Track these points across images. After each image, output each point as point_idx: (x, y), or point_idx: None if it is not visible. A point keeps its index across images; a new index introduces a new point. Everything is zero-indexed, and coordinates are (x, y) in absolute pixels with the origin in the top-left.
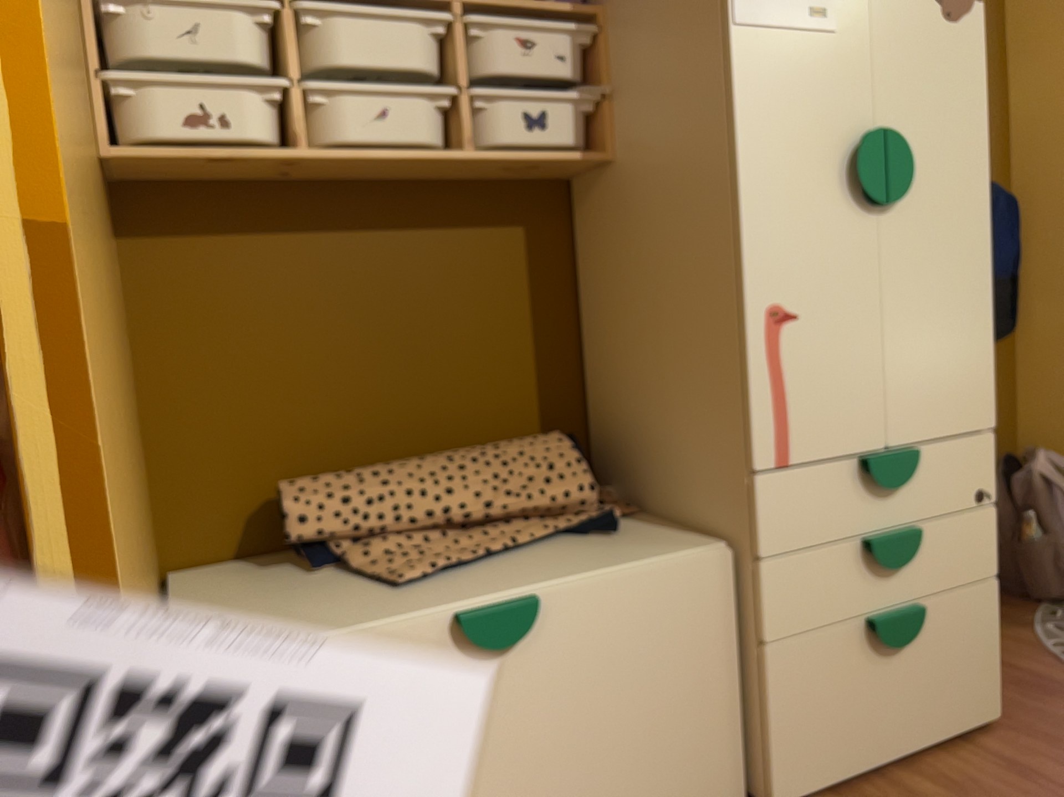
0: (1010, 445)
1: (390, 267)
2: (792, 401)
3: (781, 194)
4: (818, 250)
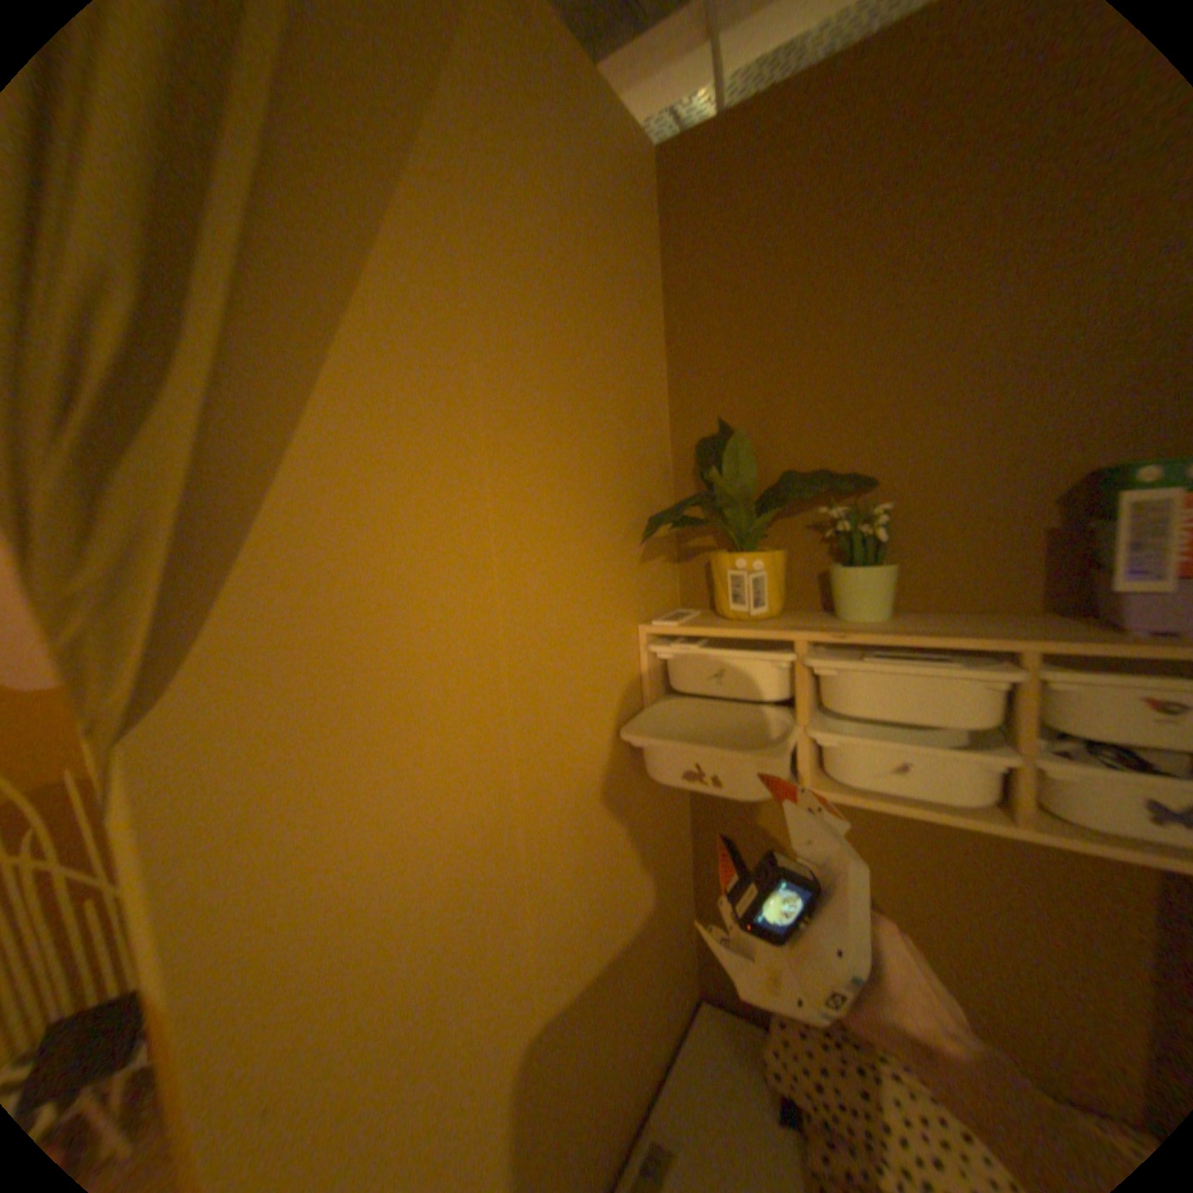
0: None
1: (929, 851)
2: None
3: None
4: None
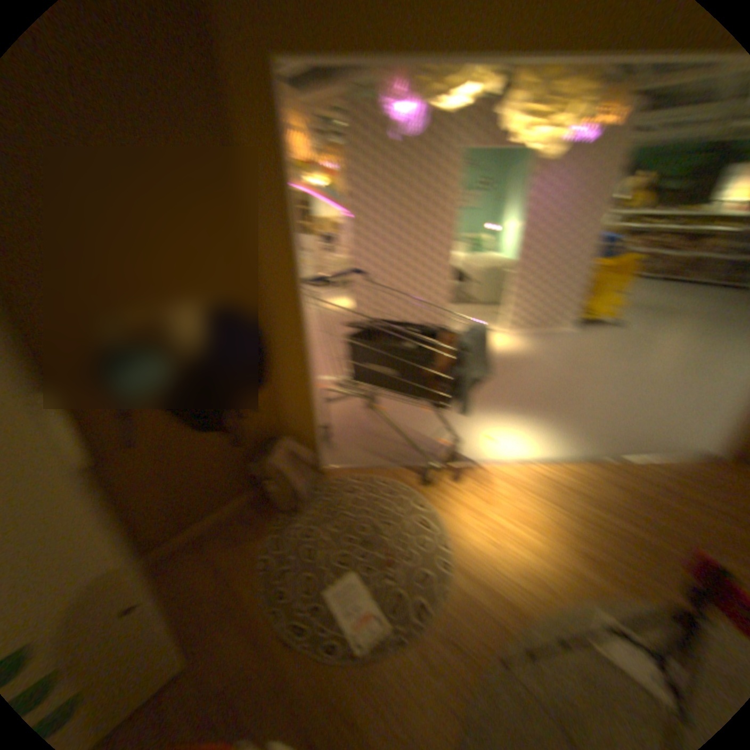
0: (273, 430)
1: None
2: None
3: None
4: None
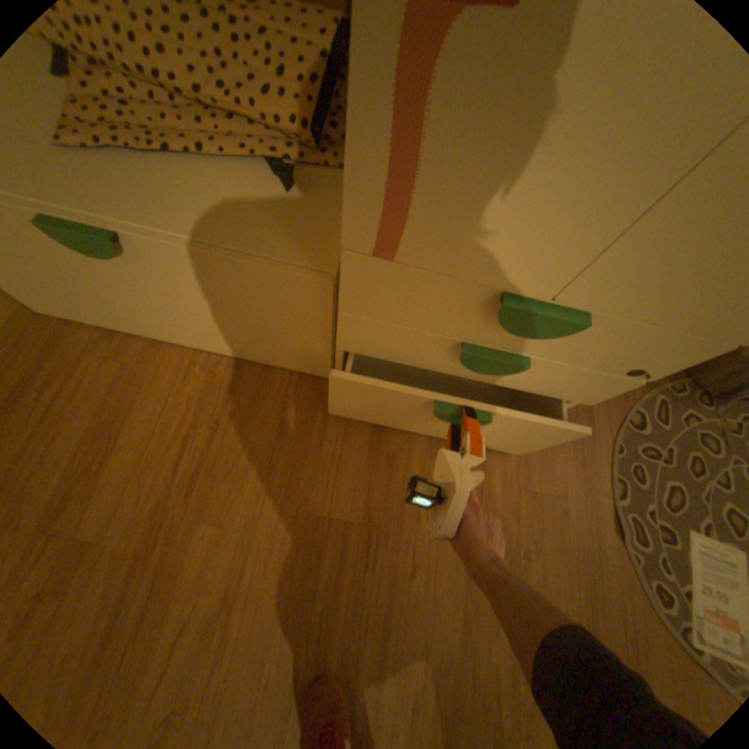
0: None
1: None
2: (423, 186)
3: None
4: None
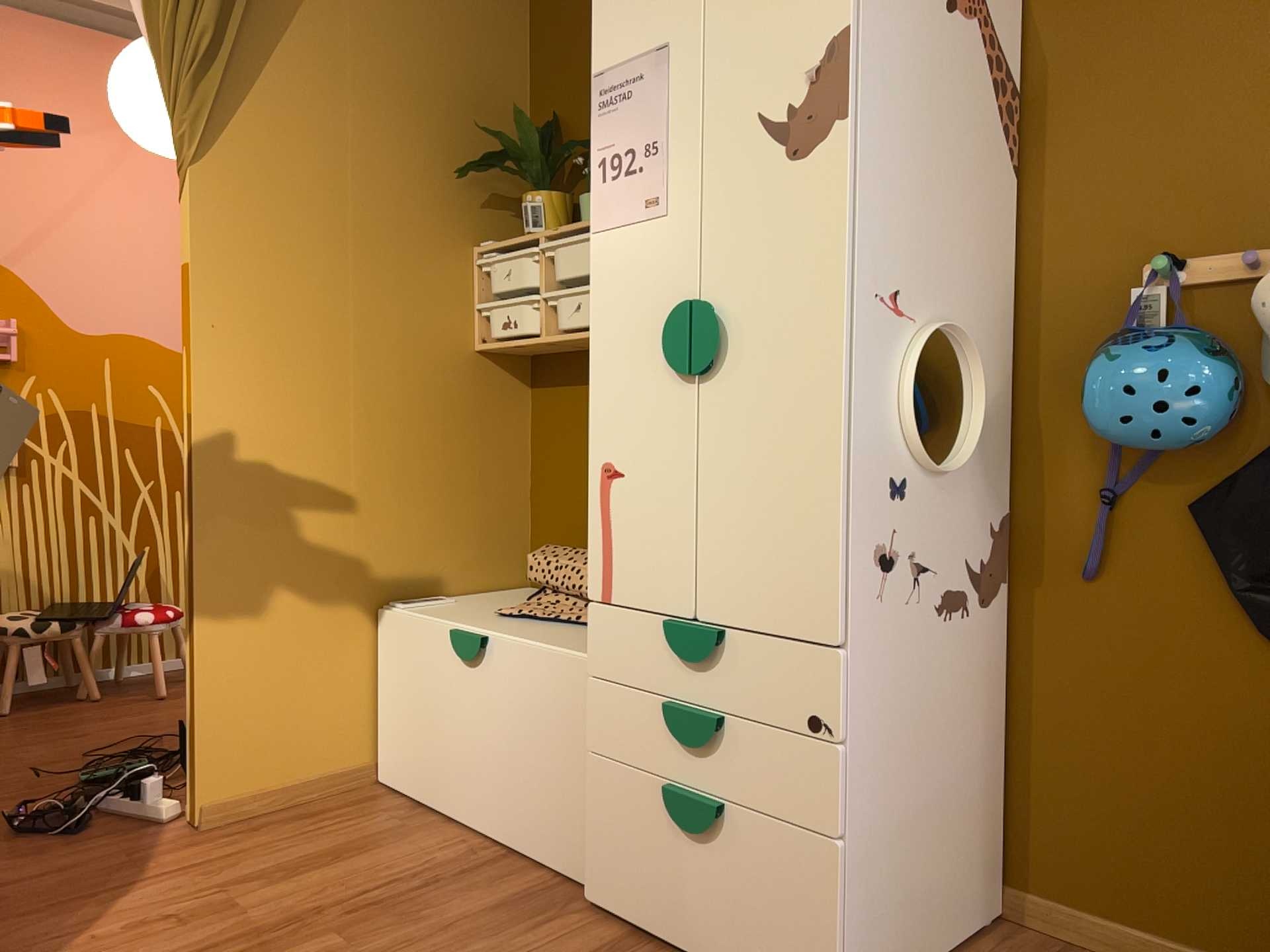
0: None
1: None
2: (614, 547)
3: (615, 367)
4: (641, 416)
